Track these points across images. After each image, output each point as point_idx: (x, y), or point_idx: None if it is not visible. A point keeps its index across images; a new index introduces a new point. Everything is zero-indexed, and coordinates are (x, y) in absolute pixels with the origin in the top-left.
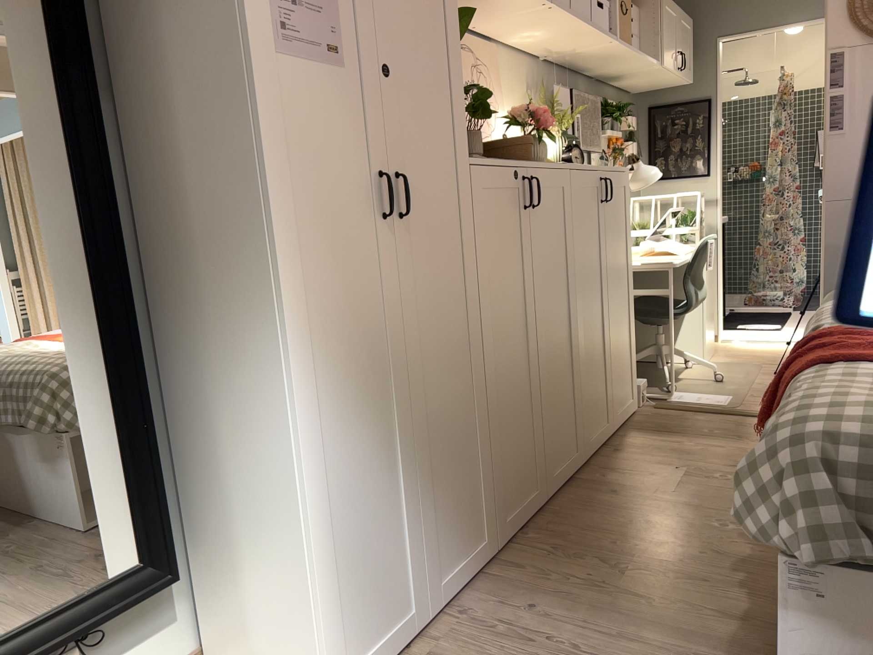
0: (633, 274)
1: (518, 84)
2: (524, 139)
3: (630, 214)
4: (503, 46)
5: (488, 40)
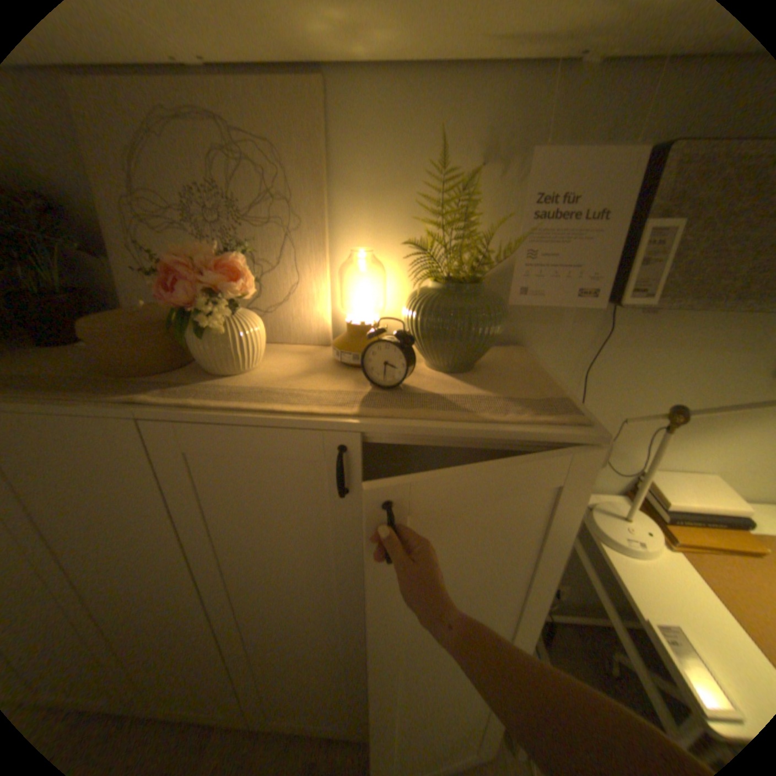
0: (537, 629)
1: (438, 153)
2: (160, 315)
3: (566, 533)
4: (368, 65)
5: (302, 65)
